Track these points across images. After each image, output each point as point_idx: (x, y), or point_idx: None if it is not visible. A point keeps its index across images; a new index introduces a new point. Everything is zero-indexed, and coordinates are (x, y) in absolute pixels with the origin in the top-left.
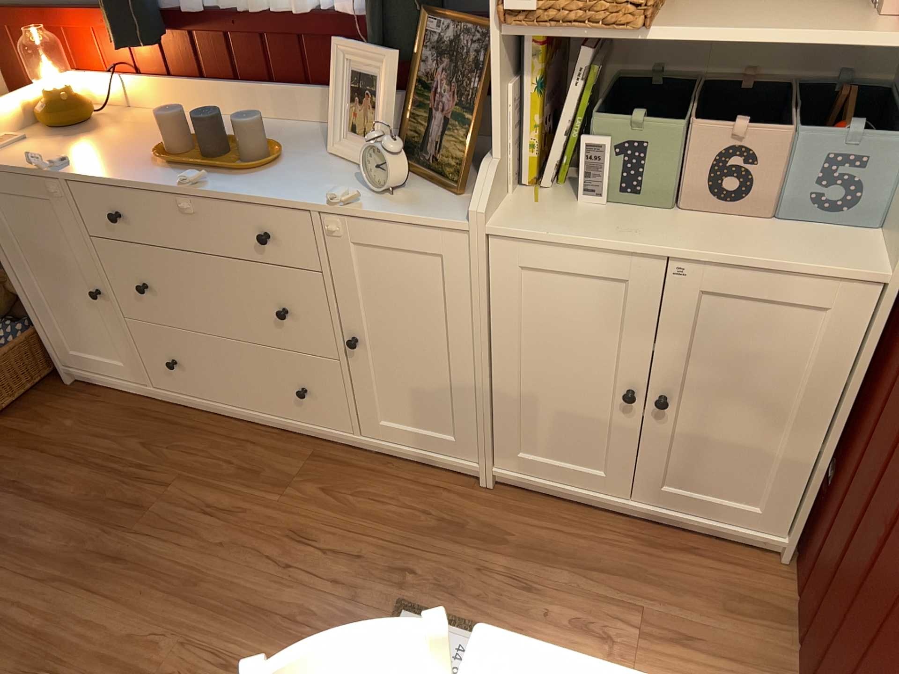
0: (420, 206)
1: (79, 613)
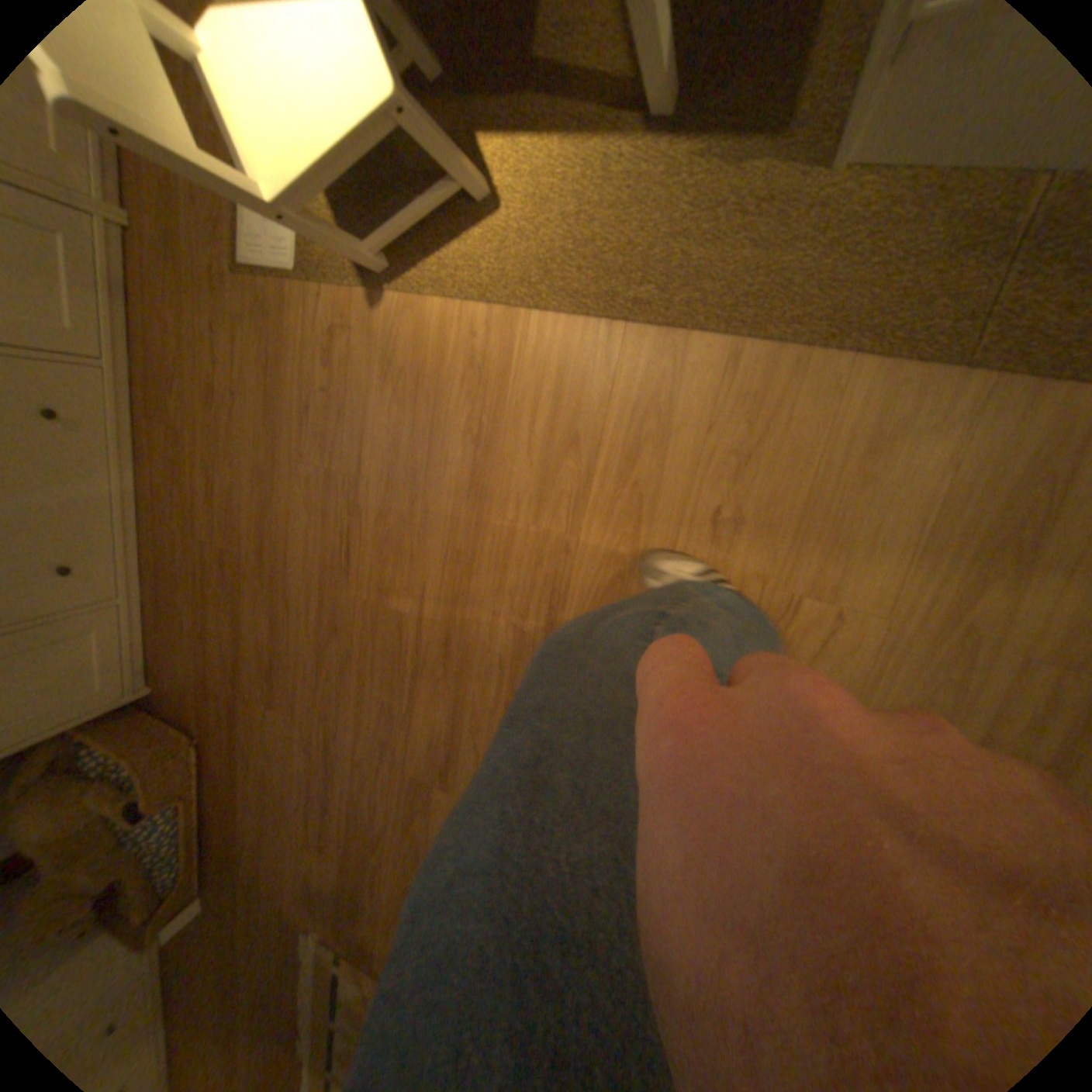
0: None
1: (299, 563)
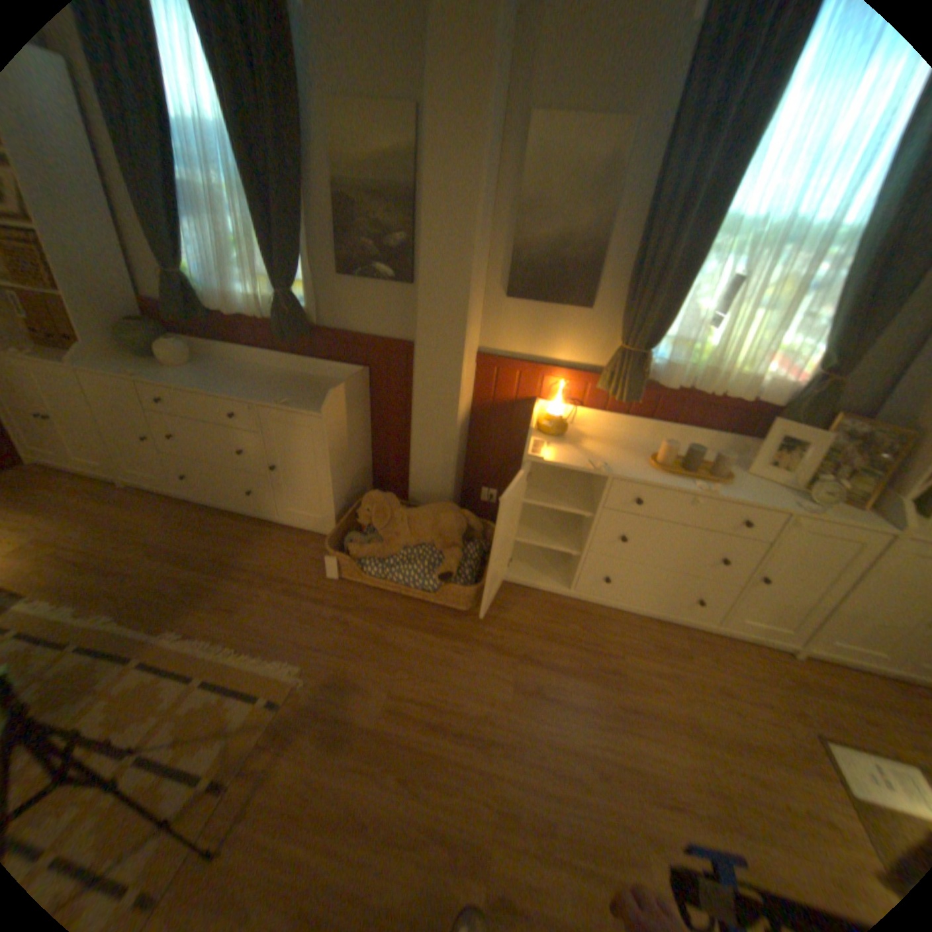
0: (854, 515)
1: (646, 758)
